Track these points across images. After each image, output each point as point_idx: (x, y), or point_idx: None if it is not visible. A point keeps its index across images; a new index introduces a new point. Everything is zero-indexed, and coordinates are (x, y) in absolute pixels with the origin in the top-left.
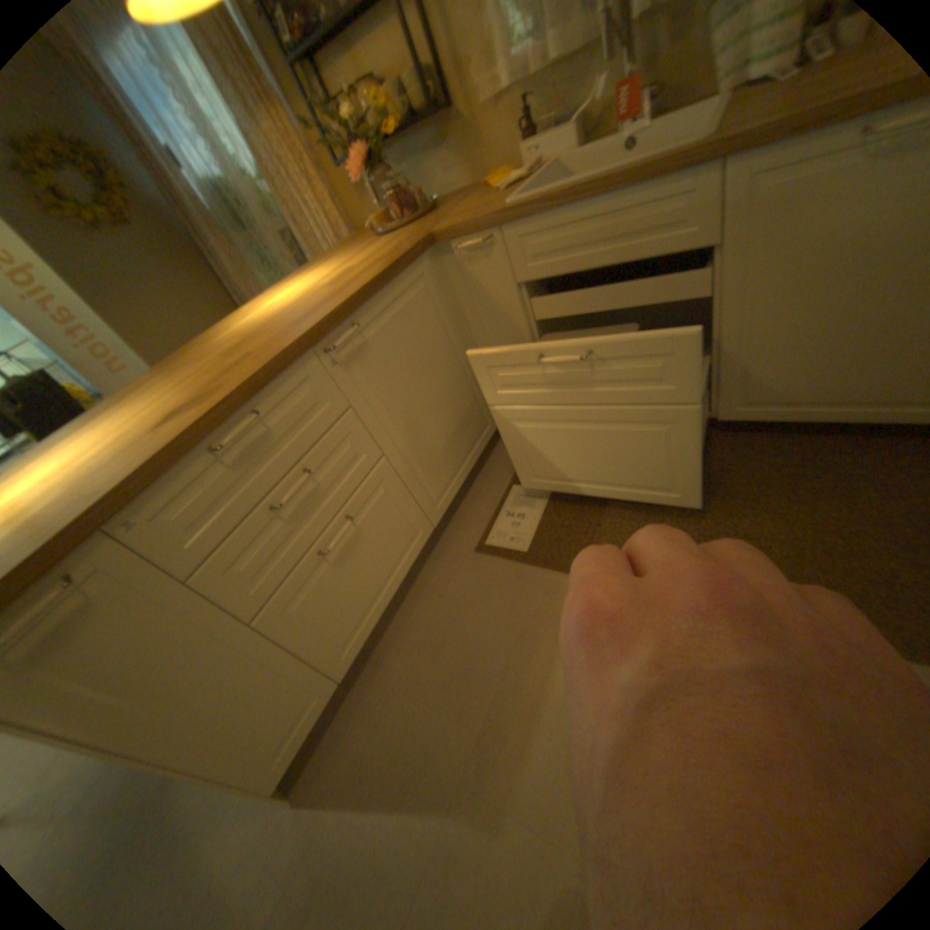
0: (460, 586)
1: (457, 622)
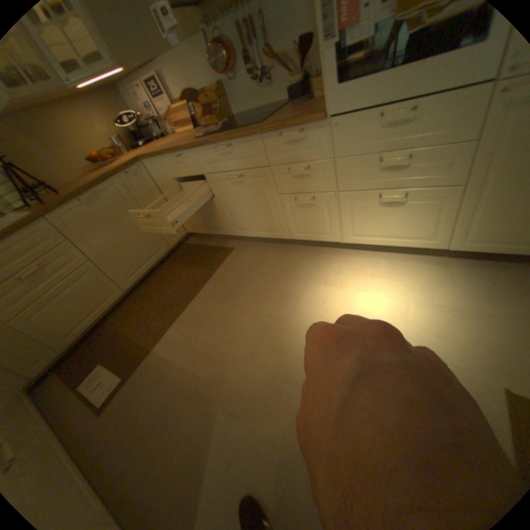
0: (110, 426)
1: (131, 426)
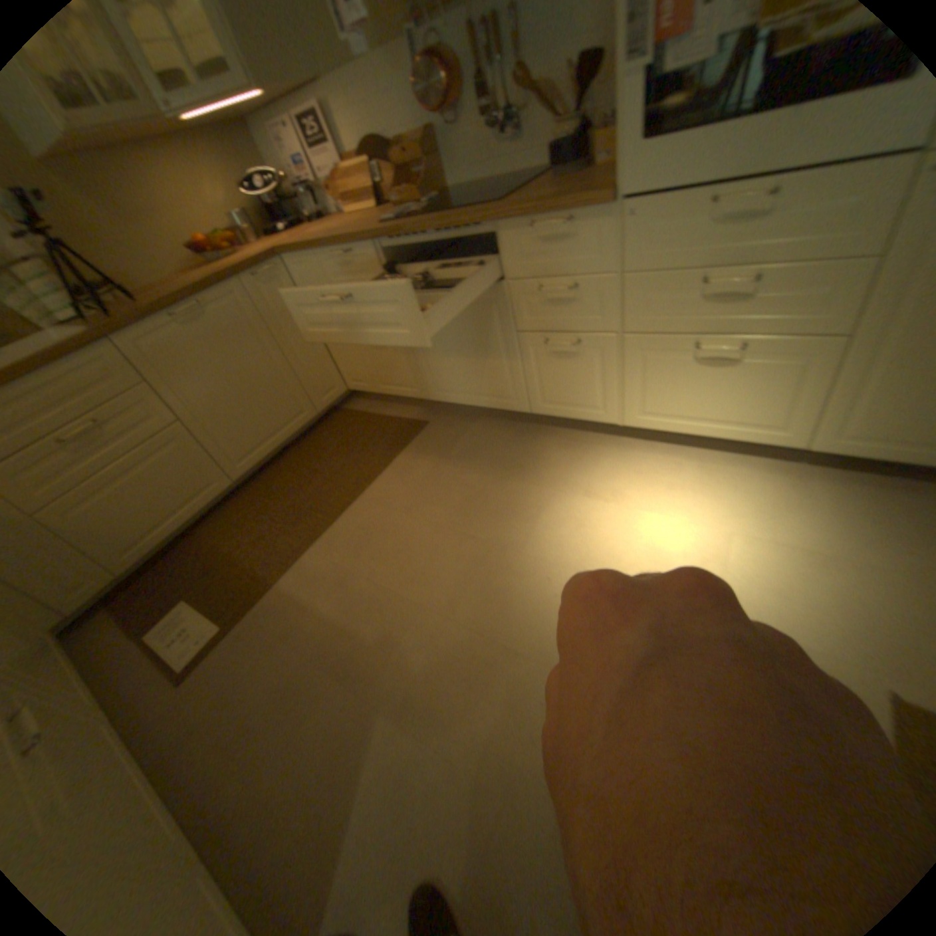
0: (198, 705)
1: (232, 707)
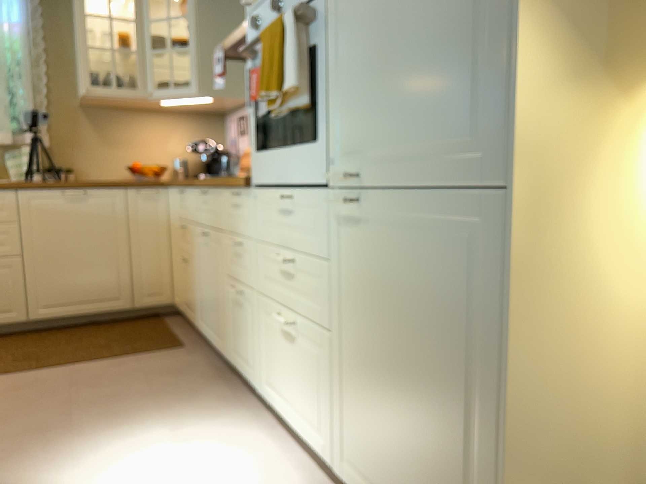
0: None
1: None
